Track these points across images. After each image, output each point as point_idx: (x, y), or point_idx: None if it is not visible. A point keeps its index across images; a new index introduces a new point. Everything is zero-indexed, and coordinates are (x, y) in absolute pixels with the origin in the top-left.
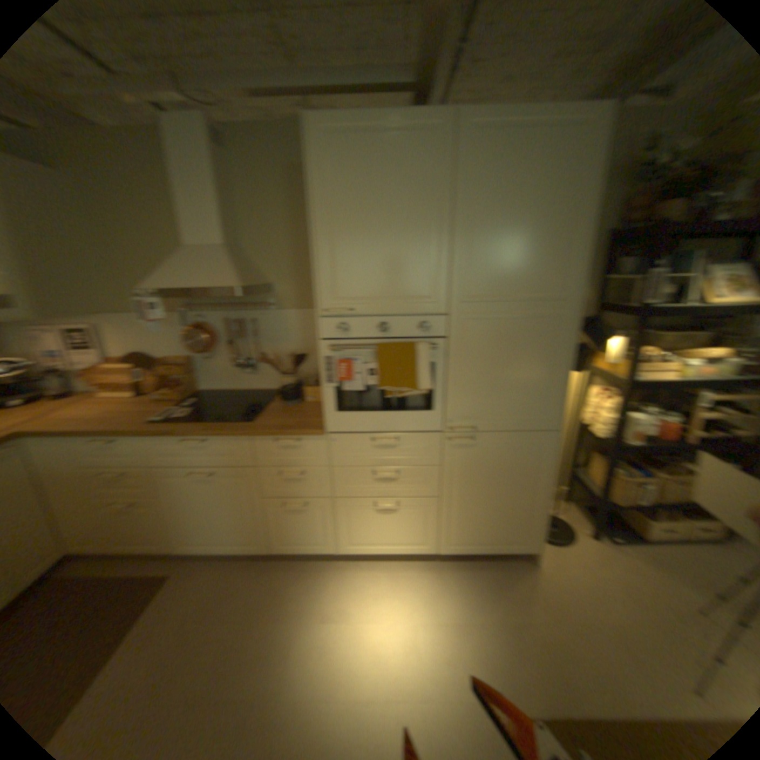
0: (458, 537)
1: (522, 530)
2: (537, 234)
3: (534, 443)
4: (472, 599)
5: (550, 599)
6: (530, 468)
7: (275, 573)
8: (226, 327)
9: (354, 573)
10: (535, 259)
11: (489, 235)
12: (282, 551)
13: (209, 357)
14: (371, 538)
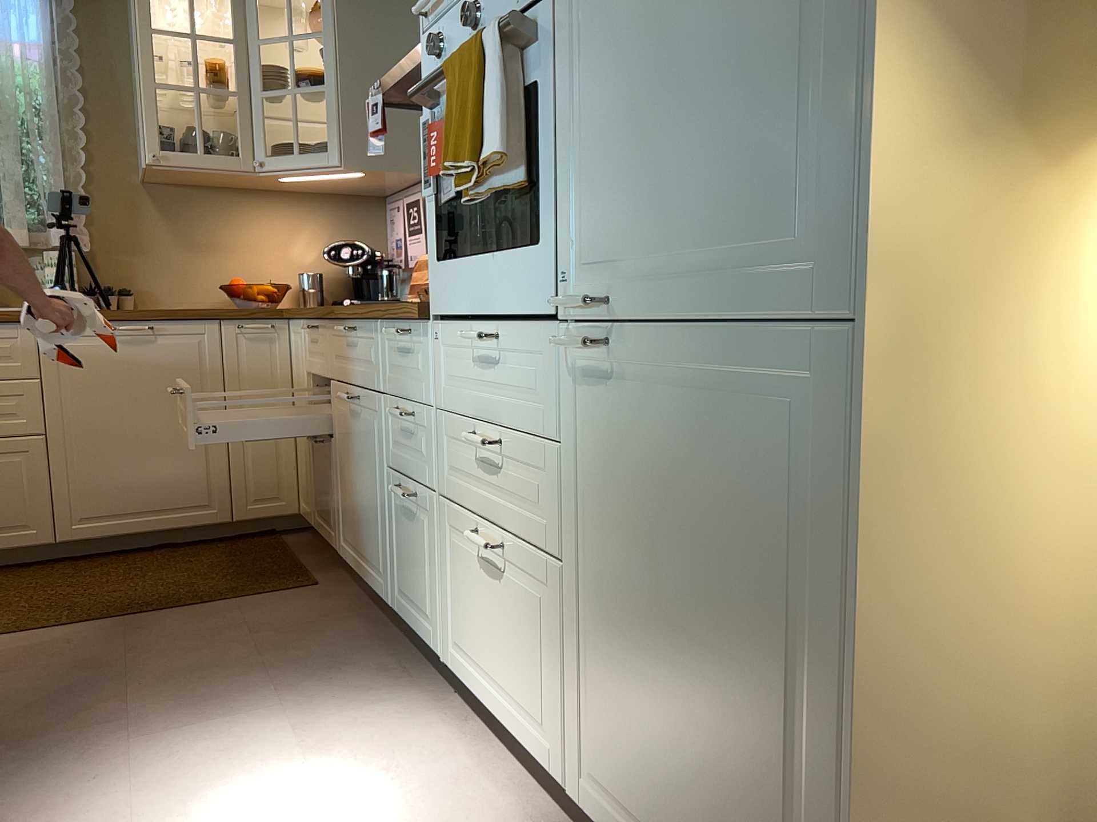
0: (610, 767)
1: None
2: None
3: (791, 394)
4: None
5: None
6: (787, 534)
7: (387, 654)
8: None
9: (450, 733)
10: None
11: None
12: (403, 611)
13: None
14: (481, 648)
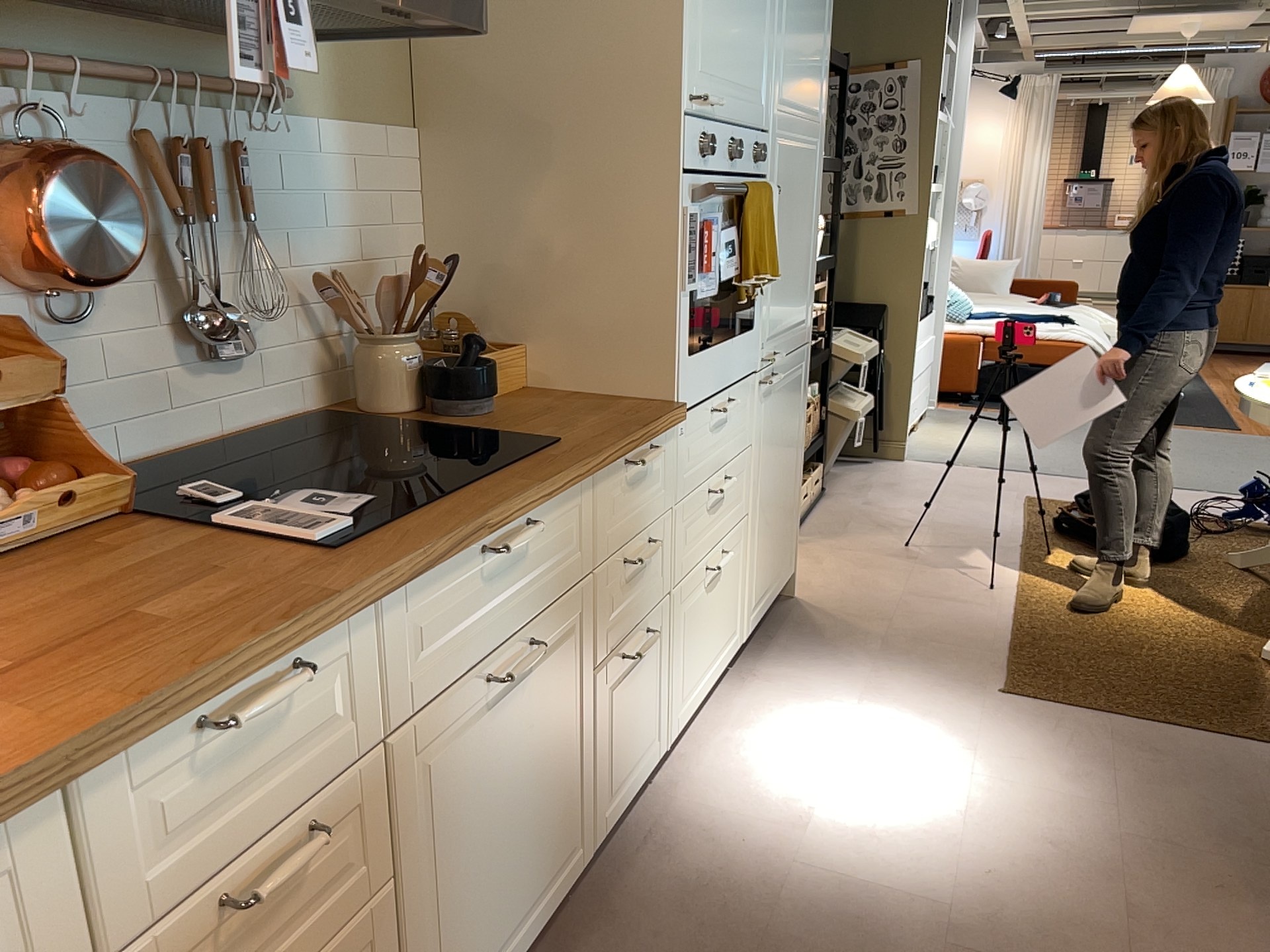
0: (758, 587)
1: (790, 533)
2: (815, 14)
3: (800, 368)
4: (822, 661)
5: (851, 609)
6: (798, 415)
7: (619, 882)
8: (167, 170)
9: (698, 761)
10: (813, 53)
11: (797, 0)
12: (614, 811)
13: (88, 310)
14: (701, 659)
